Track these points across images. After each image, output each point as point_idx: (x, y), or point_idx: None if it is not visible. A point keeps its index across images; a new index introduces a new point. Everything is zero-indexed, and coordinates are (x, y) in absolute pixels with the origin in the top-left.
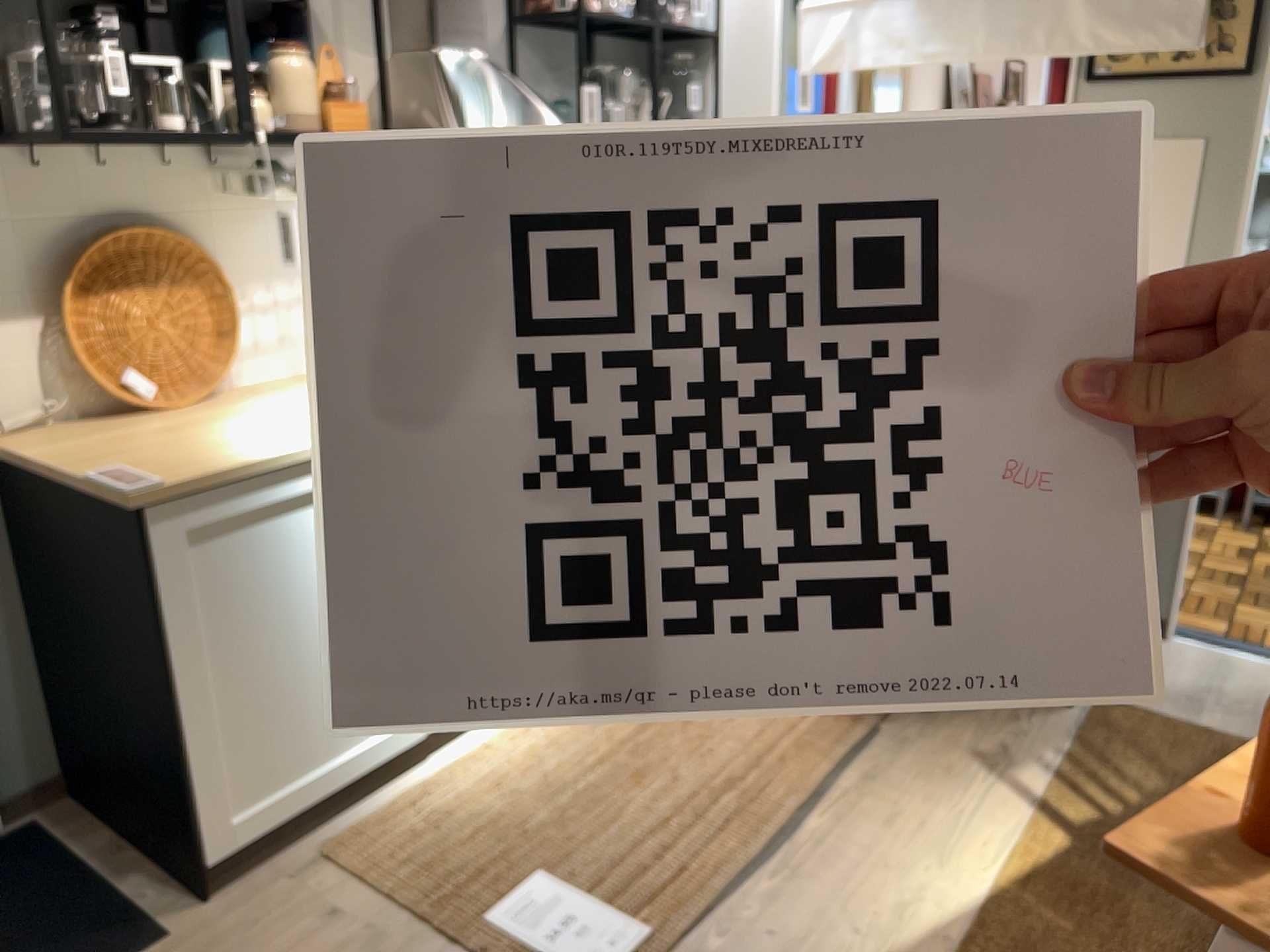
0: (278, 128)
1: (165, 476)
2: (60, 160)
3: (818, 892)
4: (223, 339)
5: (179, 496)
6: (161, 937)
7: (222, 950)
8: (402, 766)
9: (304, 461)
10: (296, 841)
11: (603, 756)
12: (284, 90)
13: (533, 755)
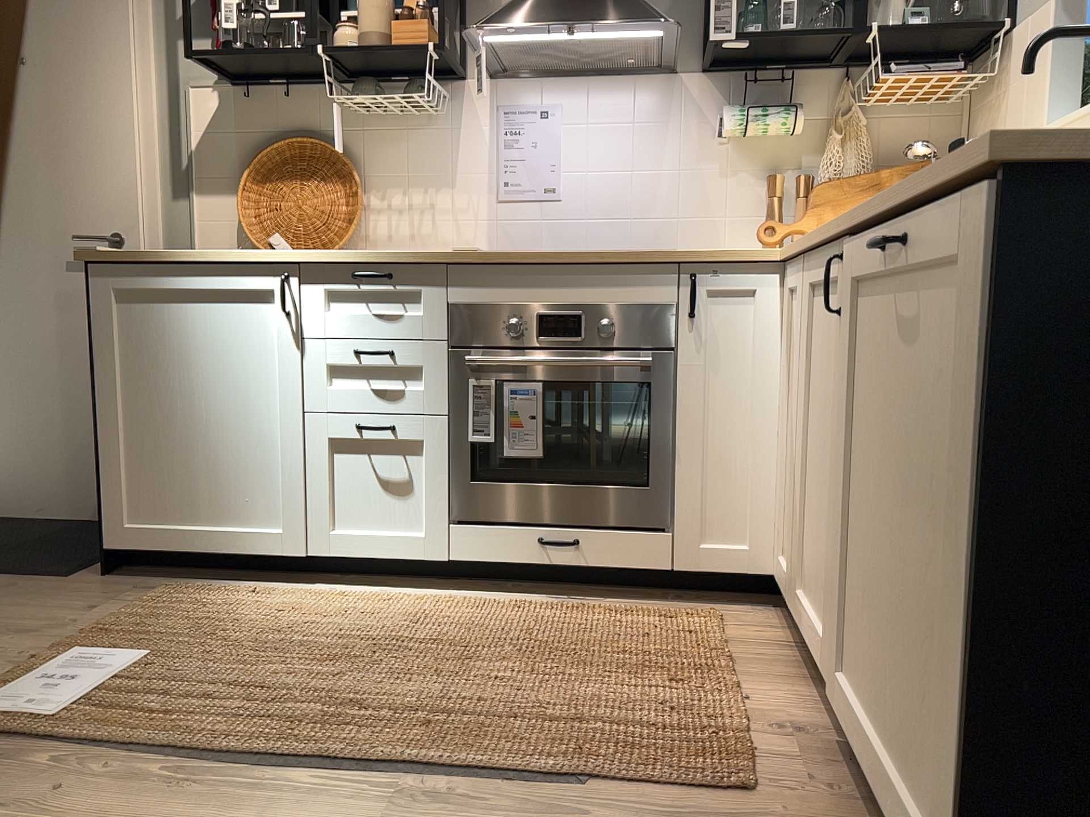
0: (356, 48)
1: (117, 251)
2: (267, 95)
3: (151, 813)
4: (349, 223)
5: (114, 264)
6: (66, 575)
7: (52, 592)
8: (299, 580)
9: (207, 264)
10: (182, 578)
11: (363, 638)
12: (358, 17)
13: (342, 612)
